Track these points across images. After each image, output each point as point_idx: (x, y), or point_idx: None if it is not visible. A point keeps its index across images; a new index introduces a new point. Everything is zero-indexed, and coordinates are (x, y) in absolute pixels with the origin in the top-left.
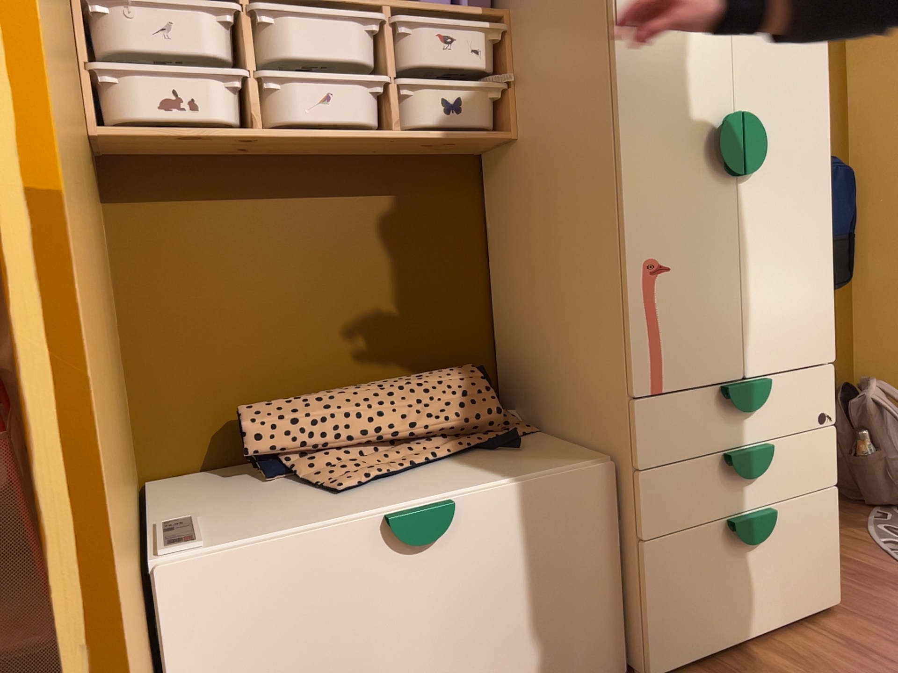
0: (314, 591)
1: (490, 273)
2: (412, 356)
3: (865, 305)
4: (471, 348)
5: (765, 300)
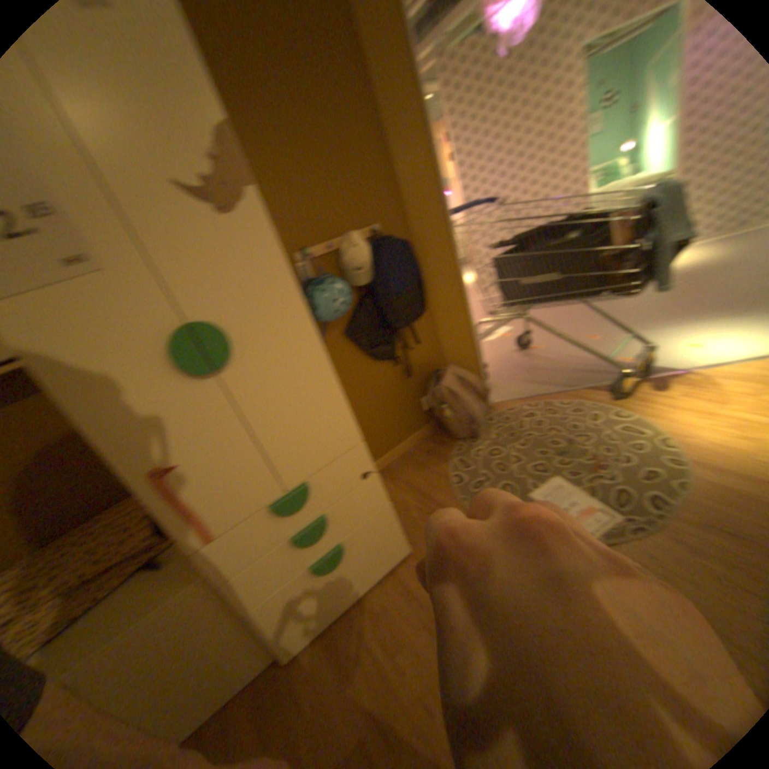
0: None
1: None
2: (106, 494)
3: (444, 320)
4: None
5: (286, 437)
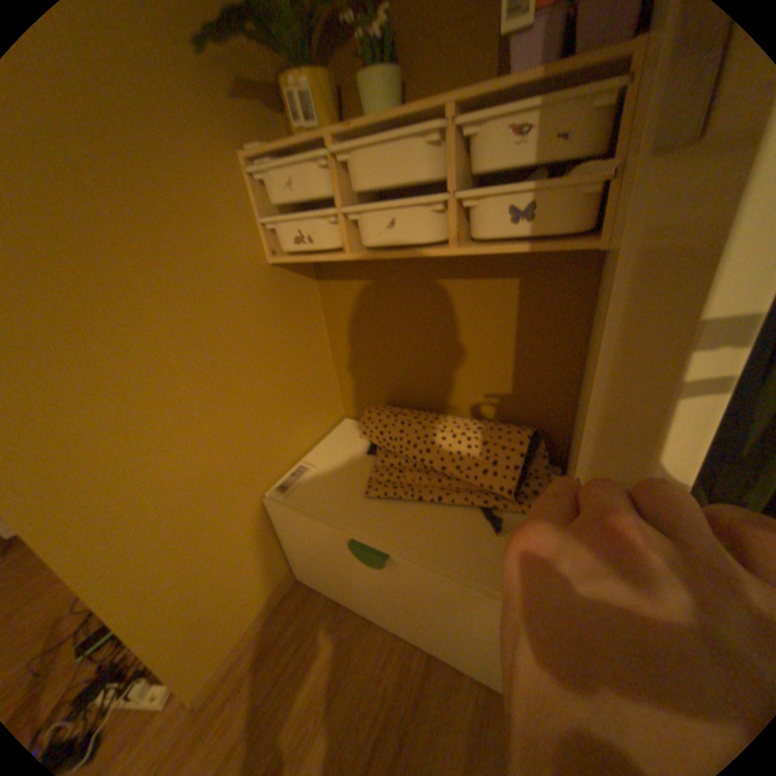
0: (322, 542)
1: (584, 360)
2: (493, 404)
3: None
4: (549, 413)
5: None
